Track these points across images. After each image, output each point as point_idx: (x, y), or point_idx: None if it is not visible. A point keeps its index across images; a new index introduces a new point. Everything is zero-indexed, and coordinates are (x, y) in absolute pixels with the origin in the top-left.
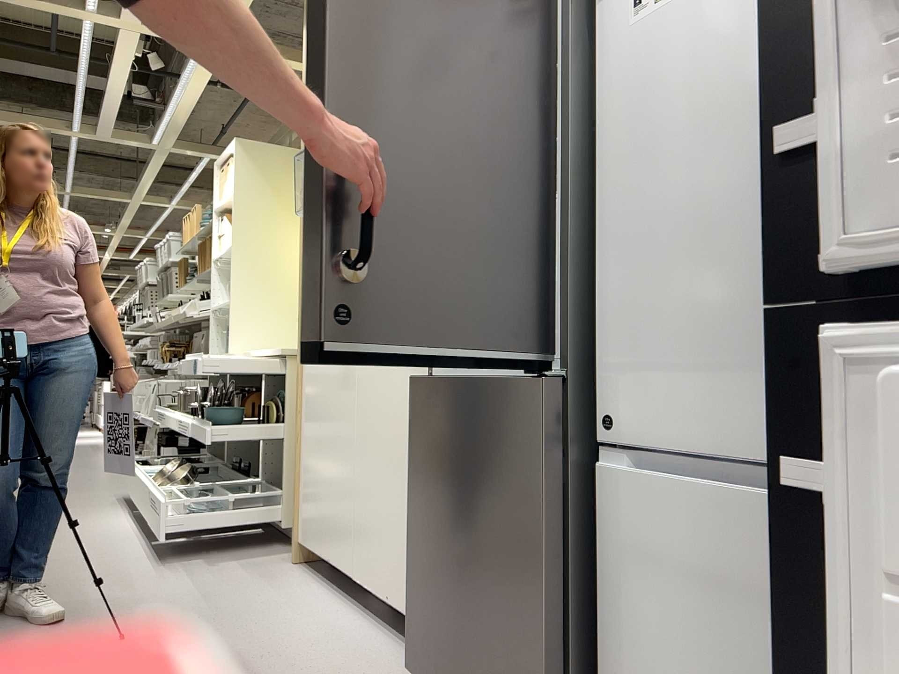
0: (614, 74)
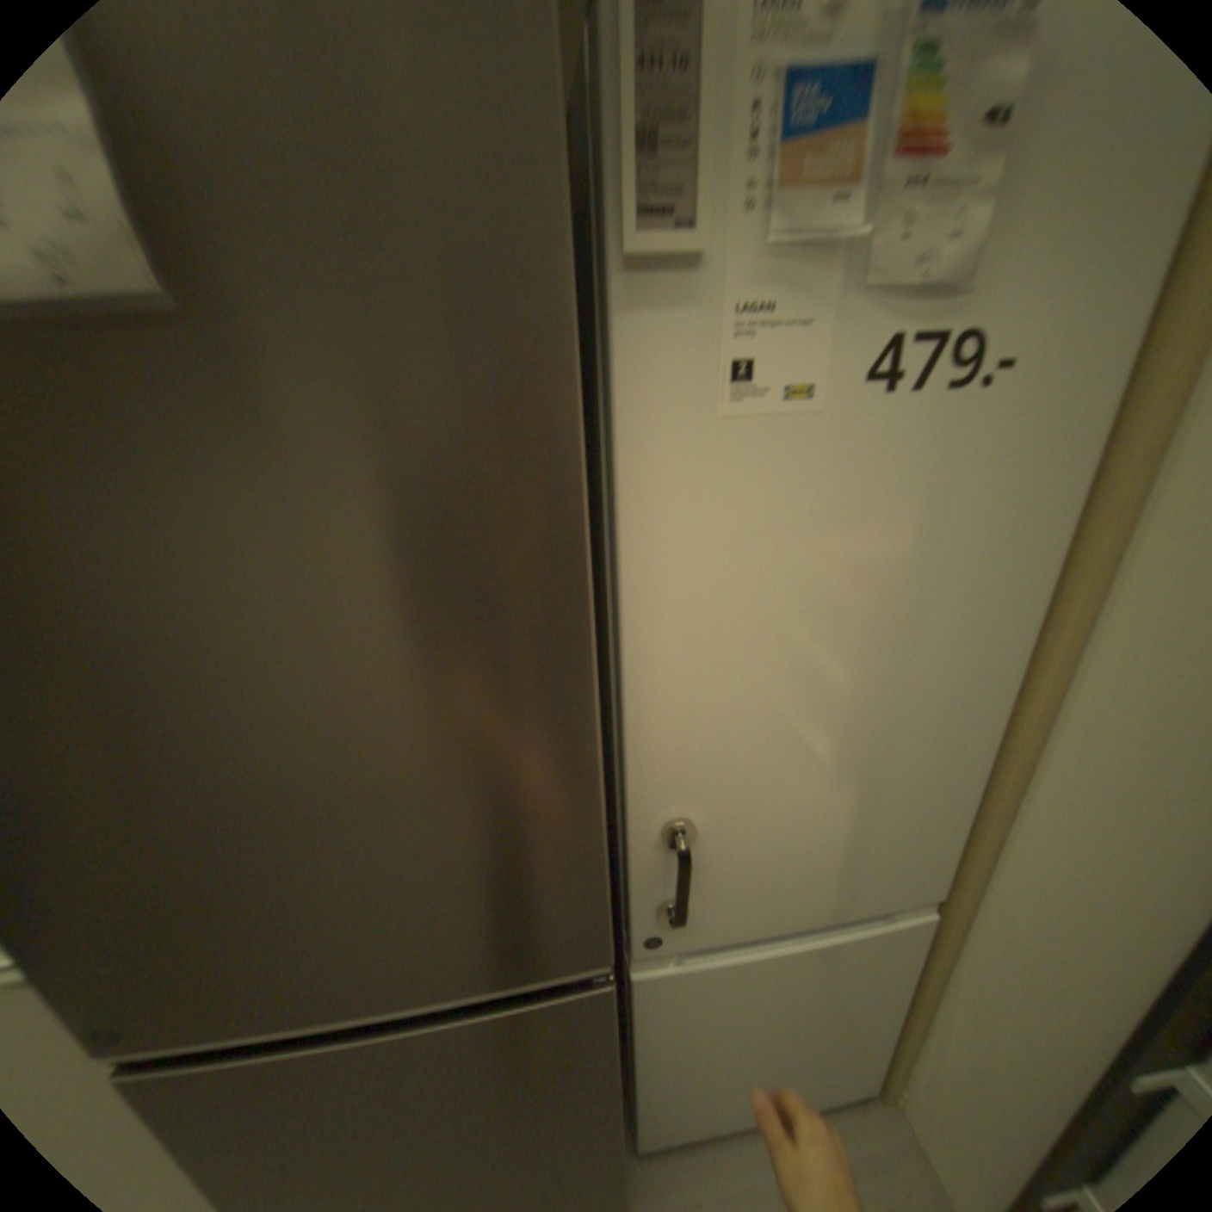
0: (664, 495)
